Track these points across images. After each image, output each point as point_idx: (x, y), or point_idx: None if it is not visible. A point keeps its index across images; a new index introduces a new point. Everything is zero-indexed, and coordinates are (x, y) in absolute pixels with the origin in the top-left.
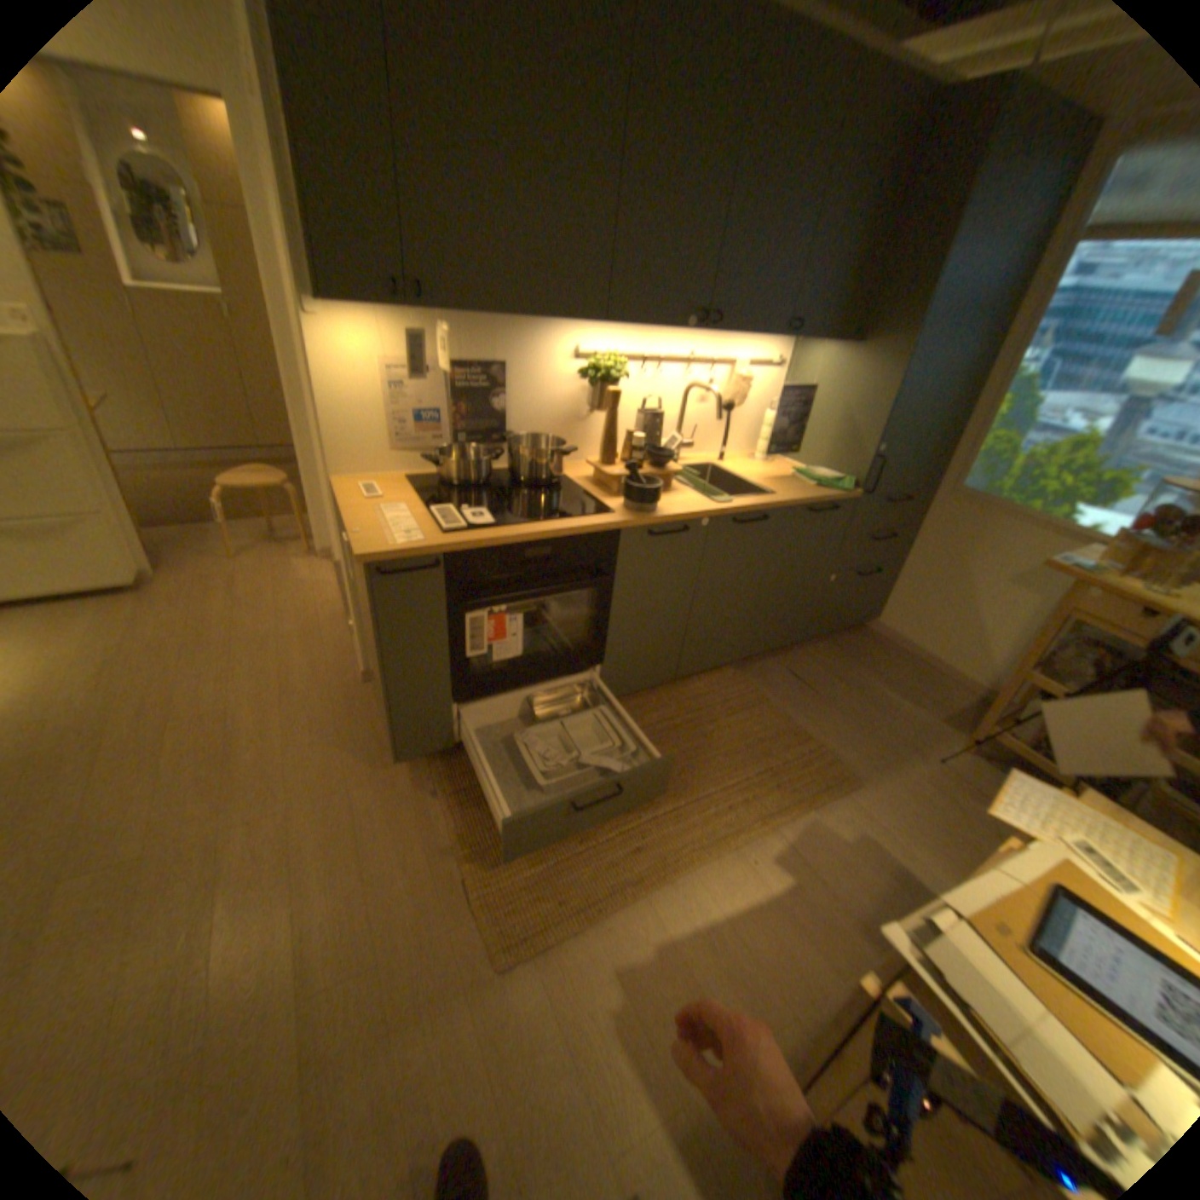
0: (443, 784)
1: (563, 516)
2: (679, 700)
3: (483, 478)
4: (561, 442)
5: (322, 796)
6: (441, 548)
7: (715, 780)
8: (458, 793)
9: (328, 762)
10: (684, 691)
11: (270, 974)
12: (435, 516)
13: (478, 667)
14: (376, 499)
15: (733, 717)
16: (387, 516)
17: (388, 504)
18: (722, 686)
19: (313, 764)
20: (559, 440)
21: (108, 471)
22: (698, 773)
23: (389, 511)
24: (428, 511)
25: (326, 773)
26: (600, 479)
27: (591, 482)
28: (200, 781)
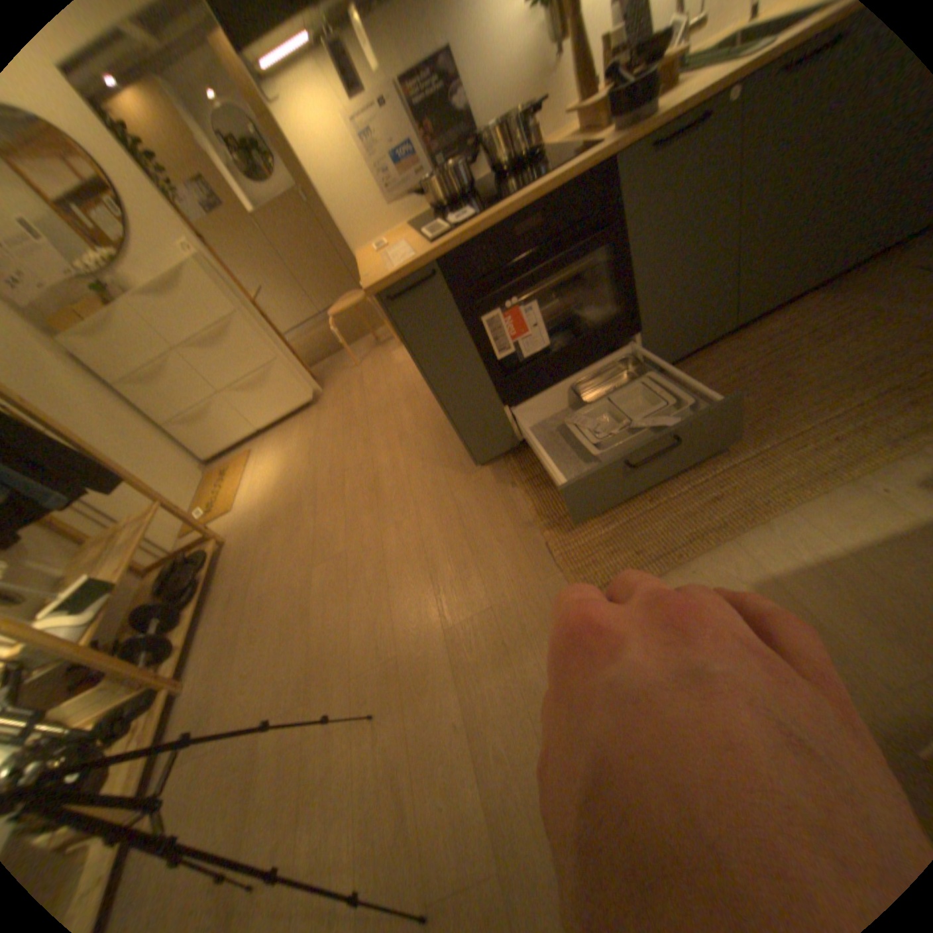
0: (518, 473)
1: (546, 171)
2: (749, 346)
3: (468, 185)
4: (533, 100)
5: (435, 497)
6: (432, 253)
7: (811, 414)
8: (531, 478)
9: (435, 474)
10: (755, 336)
11: (423, 611)
12: (424, 231)
13: (515, 366)
14: (384, 245)
15: (830, 343)
16: (390, 252)
17: (393, 244)
18: (808, 316)
19: (426, 478)
20: (531, 101)
21: (274, 329)
22: (785, 411)
23: (392, 248)
24: (420, 231)
25: (435, 481)
26: (588, 118)
27: (580, 130)
28: (365, 500)
